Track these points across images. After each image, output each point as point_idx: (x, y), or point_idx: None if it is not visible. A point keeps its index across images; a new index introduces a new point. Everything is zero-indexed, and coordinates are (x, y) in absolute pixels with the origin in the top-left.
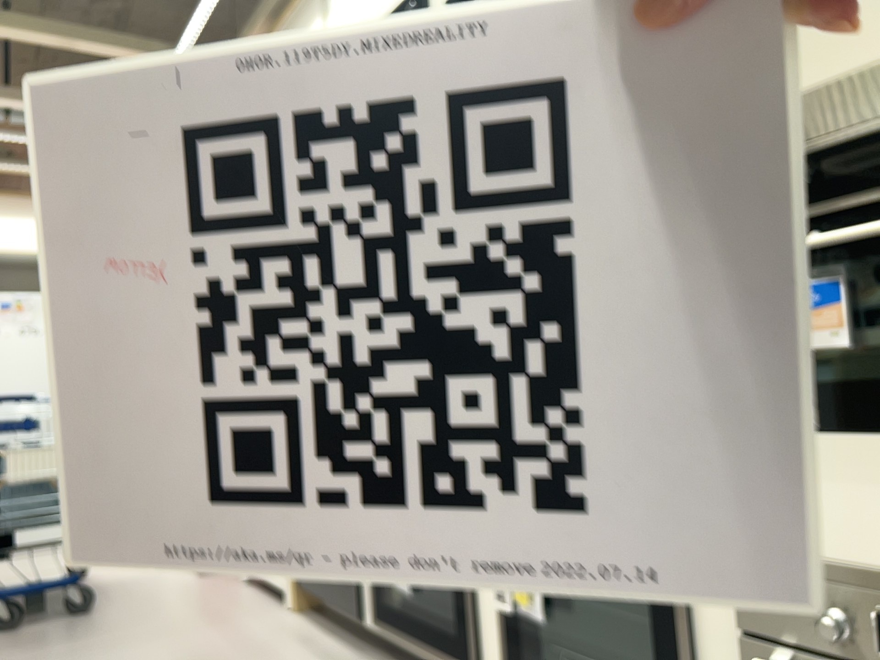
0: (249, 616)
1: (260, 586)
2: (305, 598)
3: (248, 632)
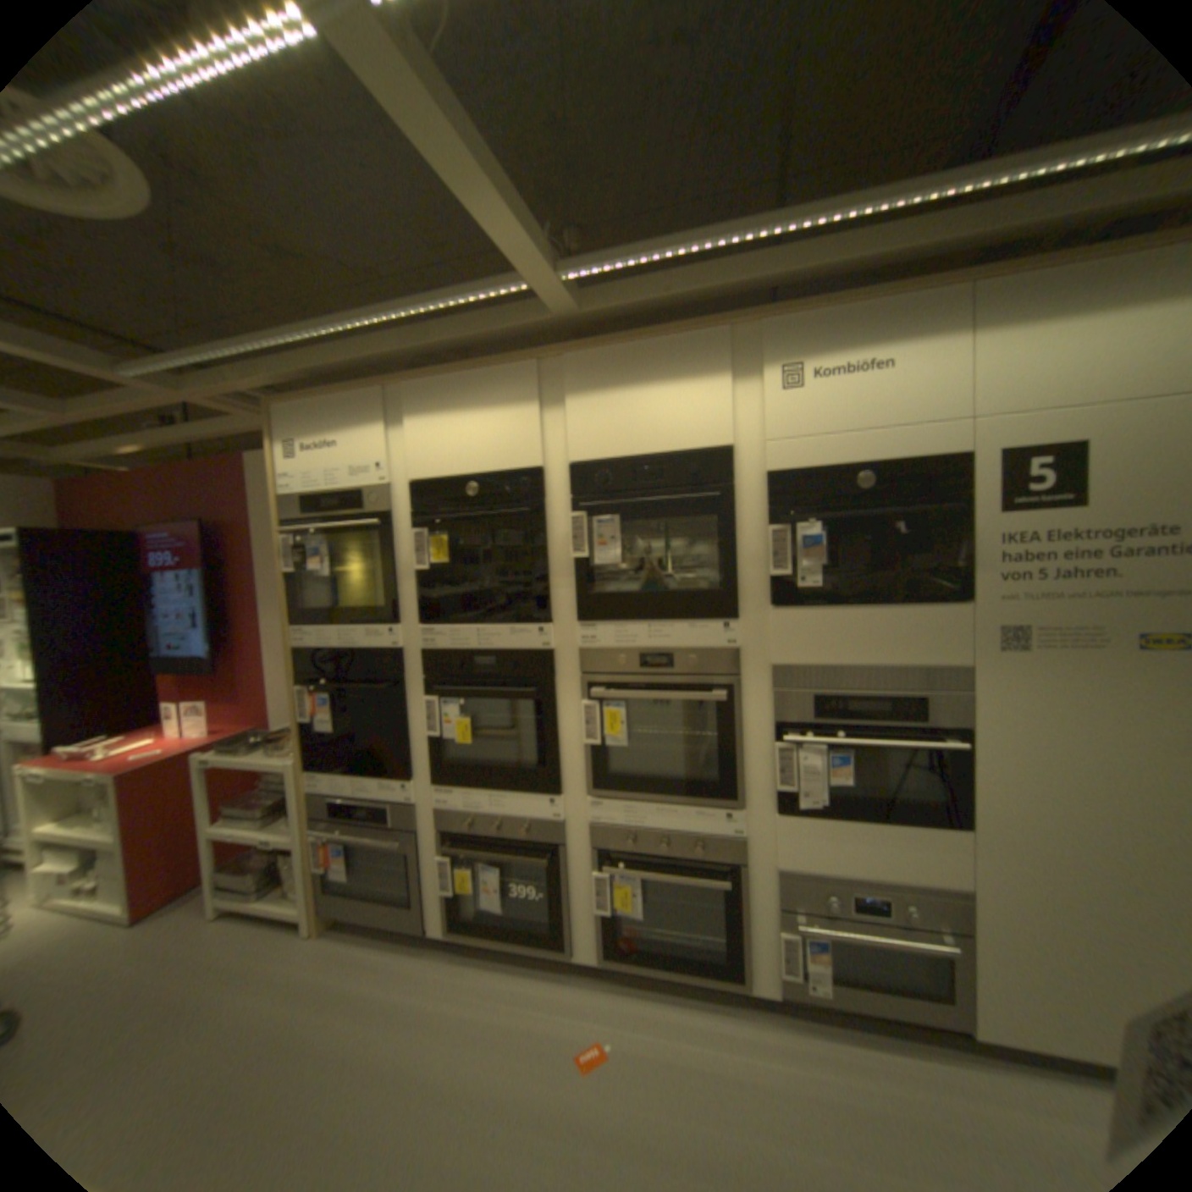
0: (262, 965)
1: (234, 923)
2: (322, 926)
3: (283, 984)
